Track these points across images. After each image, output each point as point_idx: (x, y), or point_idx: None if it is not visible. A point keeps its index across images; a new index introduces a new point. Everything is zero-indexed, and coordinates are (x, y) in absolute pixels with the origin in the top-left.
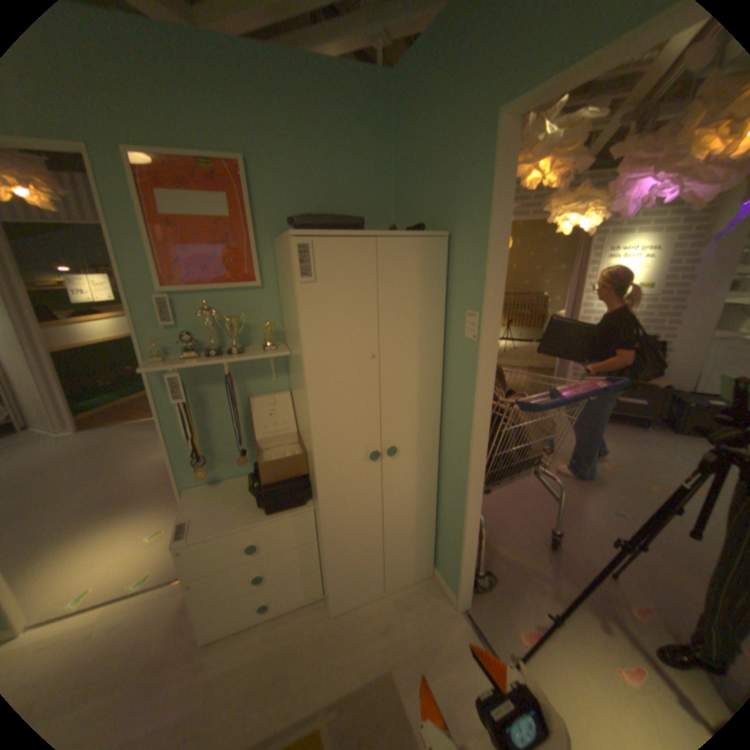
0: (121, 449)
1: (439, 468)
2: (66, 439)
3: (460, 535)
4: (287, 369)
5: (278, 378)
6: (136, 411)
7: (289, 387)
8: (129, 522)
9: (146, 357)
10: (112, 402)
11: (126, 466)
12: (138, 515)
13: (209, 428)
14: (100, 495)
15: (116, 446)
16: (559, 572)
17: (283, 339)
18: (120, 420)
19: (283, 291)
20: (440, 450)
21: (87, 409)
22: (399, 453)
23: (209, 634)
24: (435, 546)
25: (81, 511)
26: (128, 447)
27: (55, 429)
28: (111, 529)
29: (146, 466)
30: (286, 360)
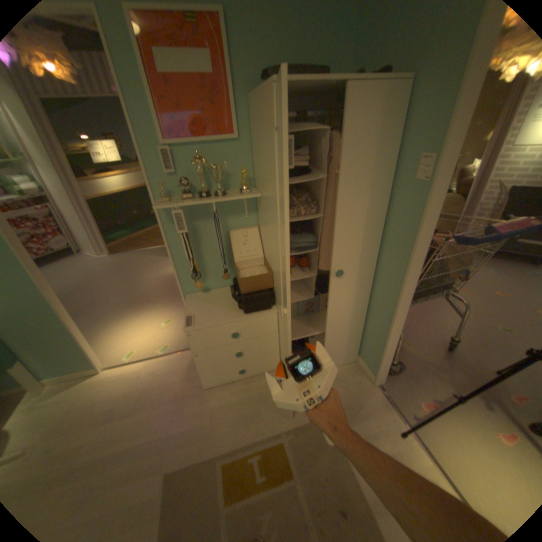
0: (138, 266)
1: (372, 287)
2: (103, 259)
3: (385, 335)
4: (256, 209)
5: (249, 216)
6: (143, 241)
7: (257, 223)
8: (150, 313)
9: (156, 197)
10: (128, 235)
11: (143, 278)
12: (155, 309)
13: (201, 252)
14: (130, 295)
15: (134, 264)
16: (453, 366)
17: (253, 184)
18: (134, 247)
19: (255, 142)
20: (374, 274)
21: (112, 240)
22: (344, 275)
23: (209, 383)
24: (361, 342)
25: (120, 304)
26: (142, 265)
27: (96, 252)
28: (140, 316)
29: (155, 278)
30: (255, 202)
